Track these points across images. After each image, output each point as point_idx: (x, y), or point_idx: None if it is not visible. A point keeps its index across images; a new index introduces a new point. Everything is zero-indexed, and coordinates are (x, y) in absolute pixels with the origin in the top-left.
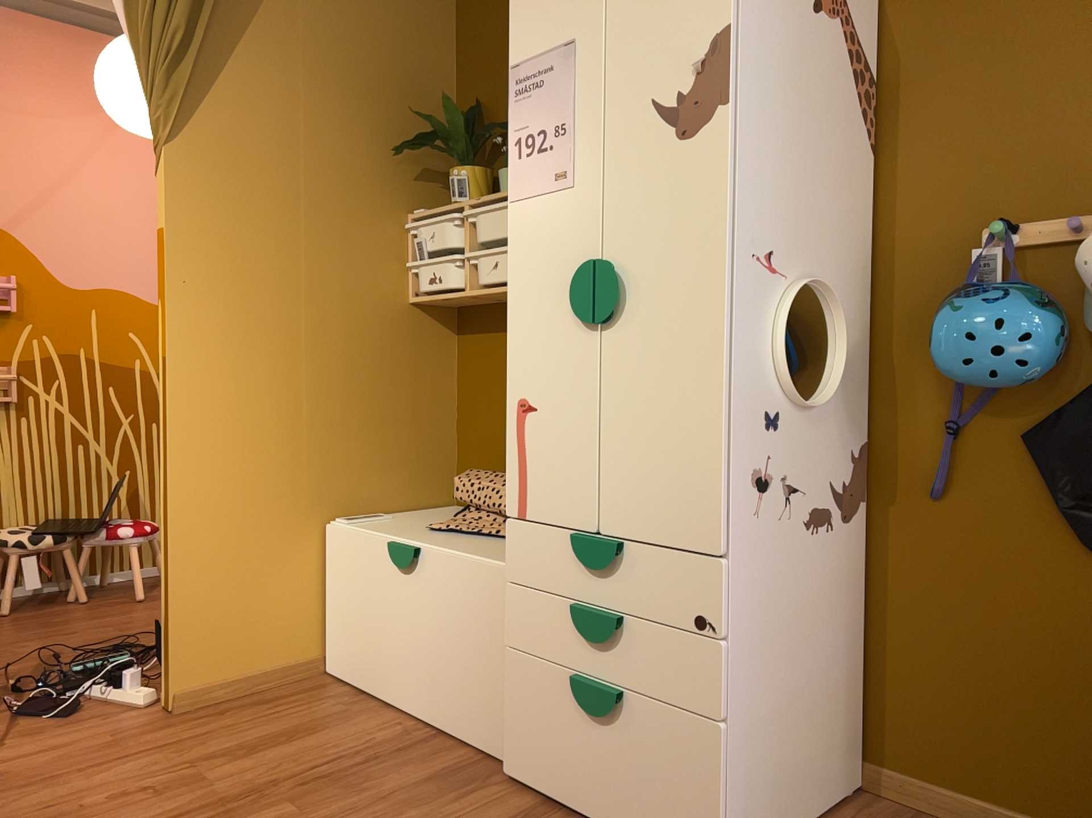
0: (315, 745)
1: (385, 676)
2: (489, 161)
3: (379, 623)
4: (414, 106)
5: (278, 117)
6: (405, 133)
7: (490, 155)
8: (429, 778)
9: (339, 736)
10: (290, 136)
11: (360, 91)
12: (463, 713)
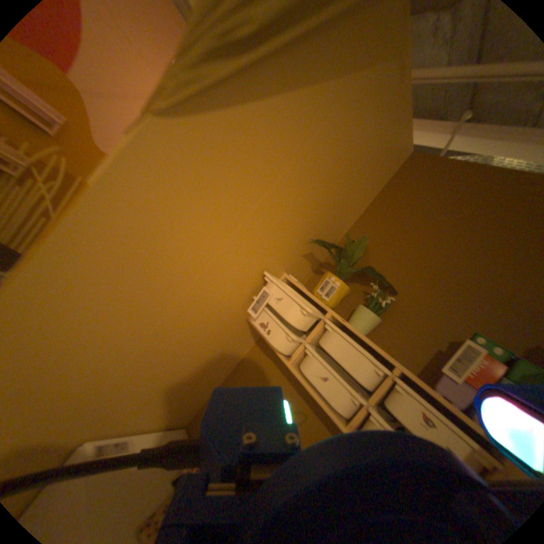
0: None
1: None
2: (349, 280)
3: None
4: (334, 219)
5: (265, 170)
6: (319, 230)
7: (352, 277)
8: None
9: None
10: (262, 189)
11: (320, 191)
12: None
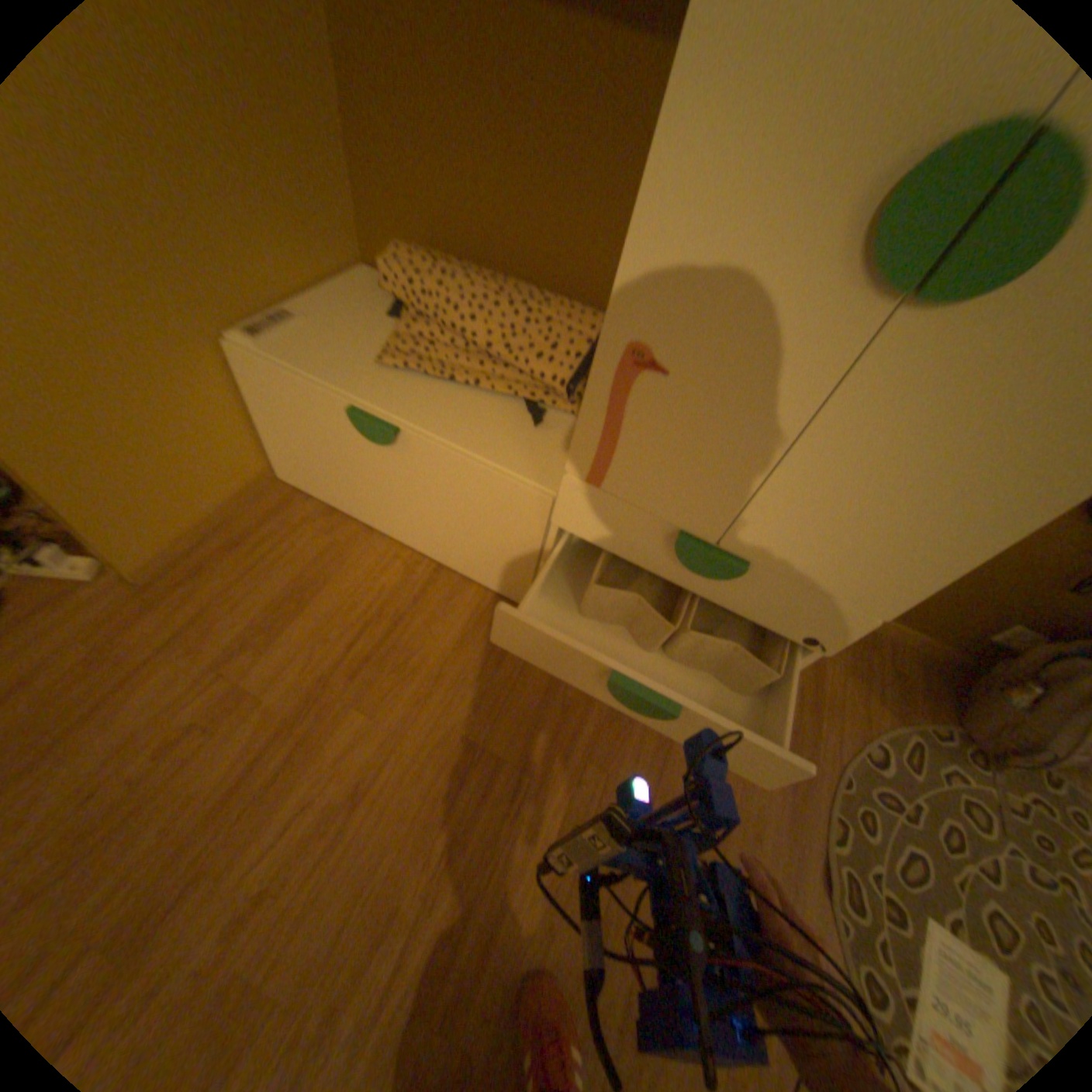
0: (336, 610)
1: (368, 511)
2: None
3: (349, 471)
4: None
5: None
6: None
7: None
8: (465, 639)
9: (352, 590)
10: None
11: None
12: (471, 565)
